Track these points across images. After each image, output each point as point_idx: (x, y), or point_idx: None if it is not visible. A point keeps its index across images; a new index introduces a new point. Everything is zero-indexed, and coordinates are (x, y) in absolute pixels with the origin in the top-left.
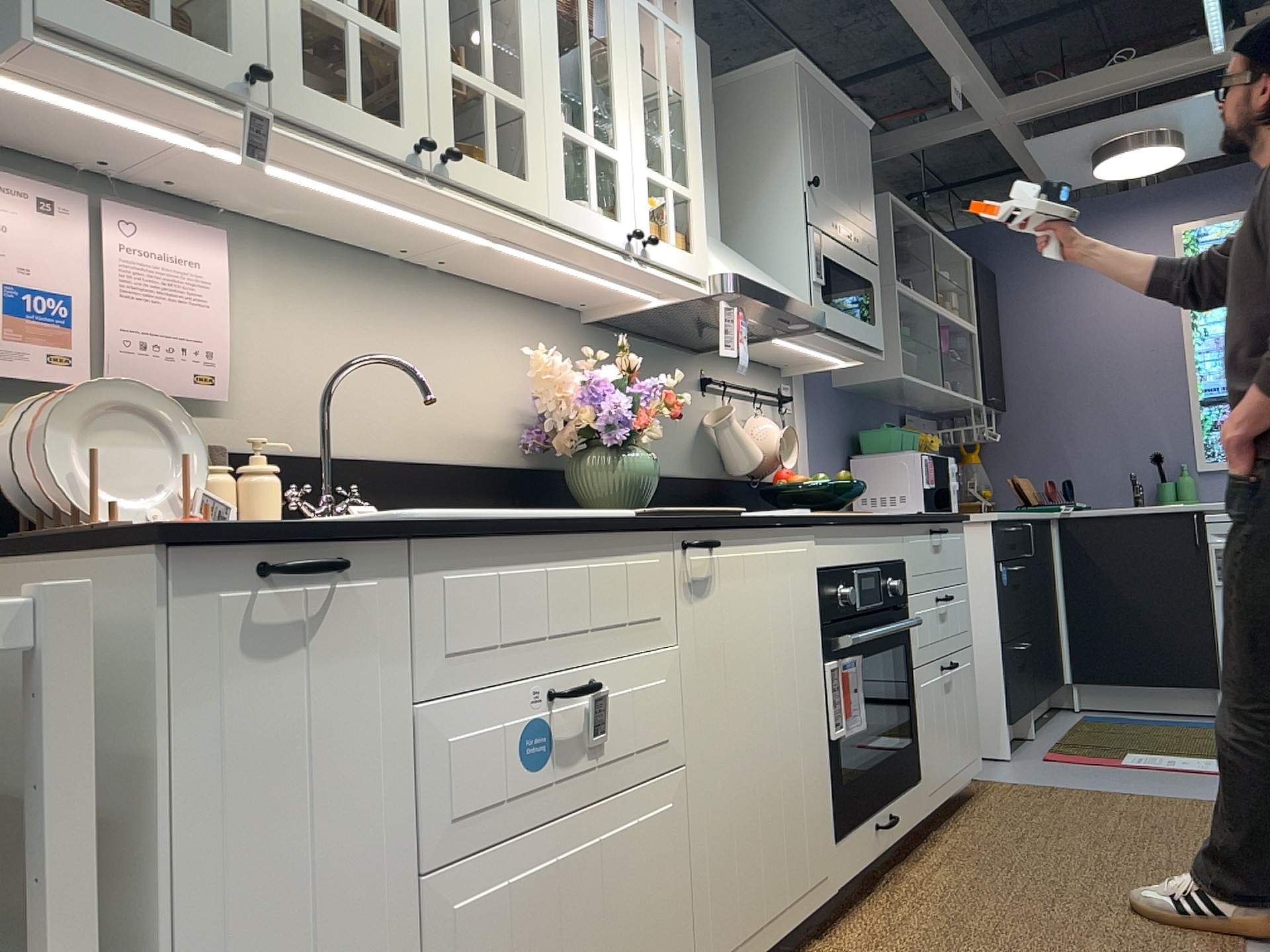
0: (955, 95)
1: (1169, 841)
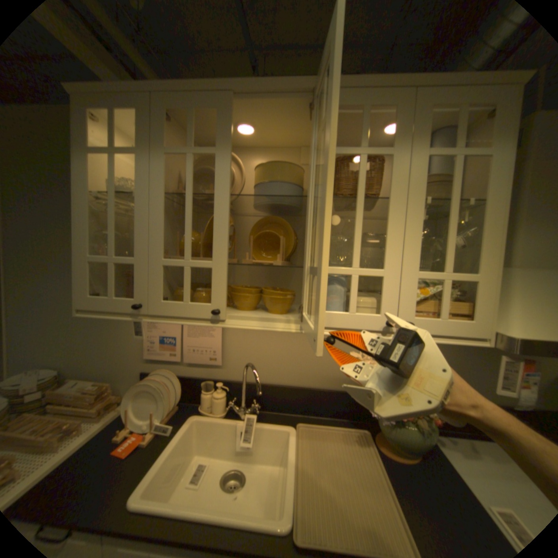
0: None
1: None
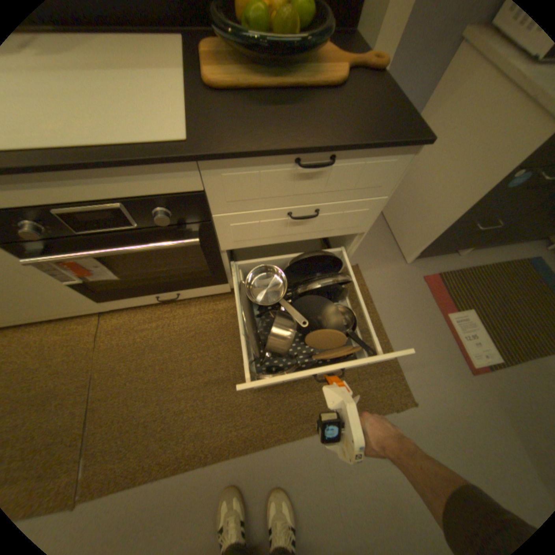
0: None
1: (312, 390)
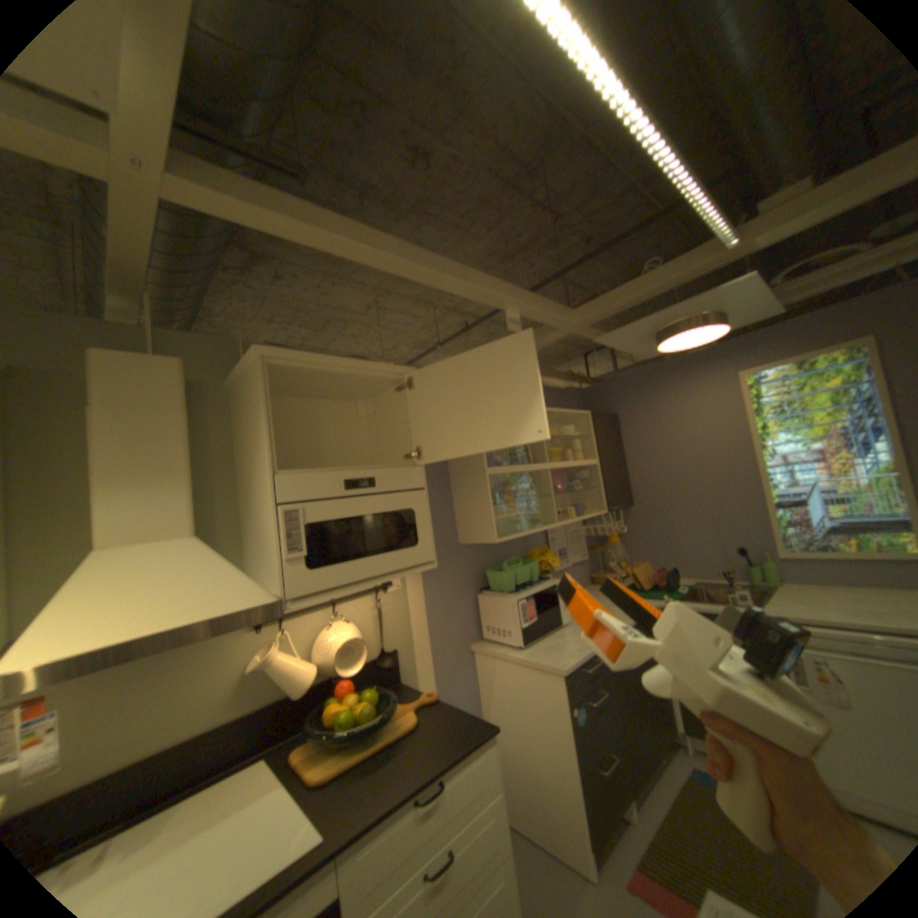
0: (509, 322)
1: None
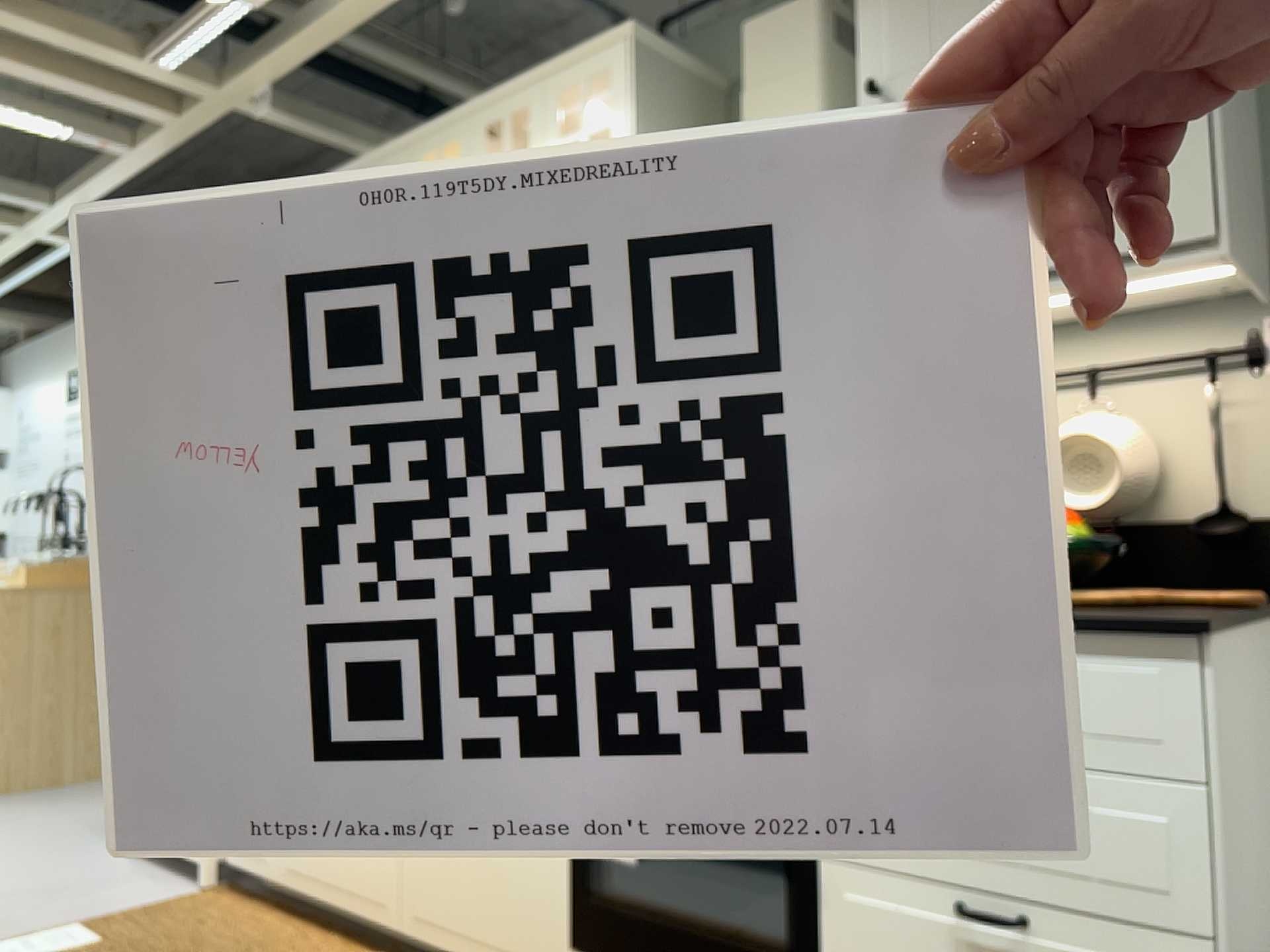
0: None
1: None
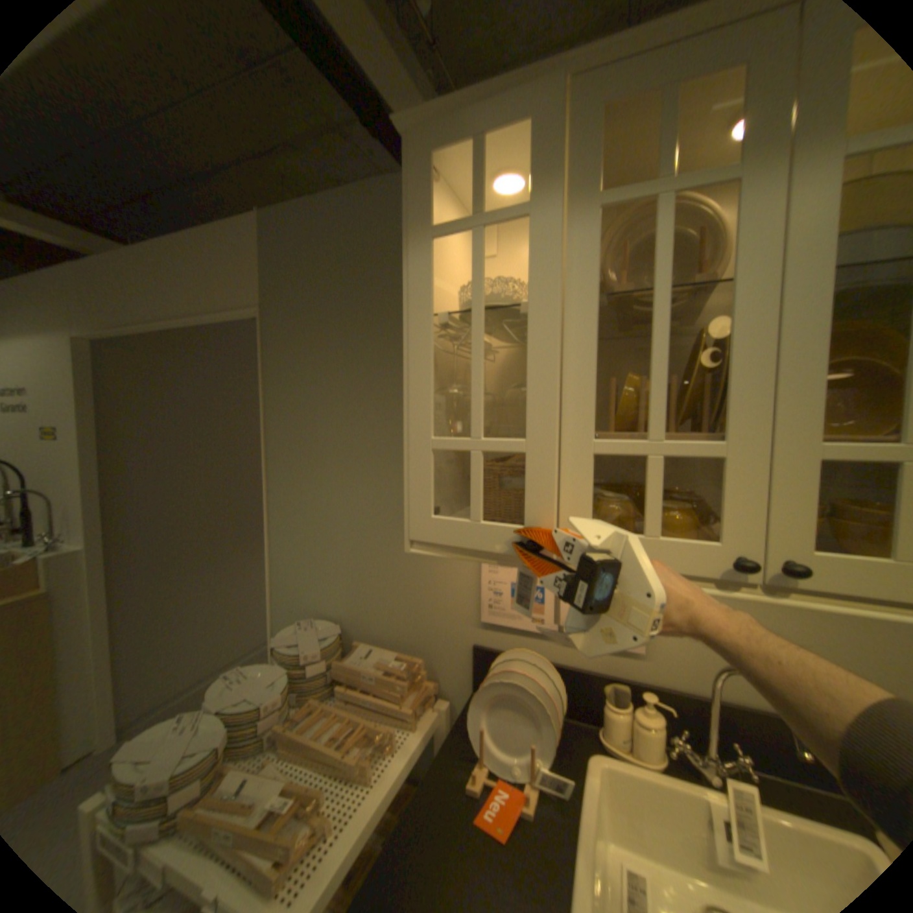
0: None
1: None
